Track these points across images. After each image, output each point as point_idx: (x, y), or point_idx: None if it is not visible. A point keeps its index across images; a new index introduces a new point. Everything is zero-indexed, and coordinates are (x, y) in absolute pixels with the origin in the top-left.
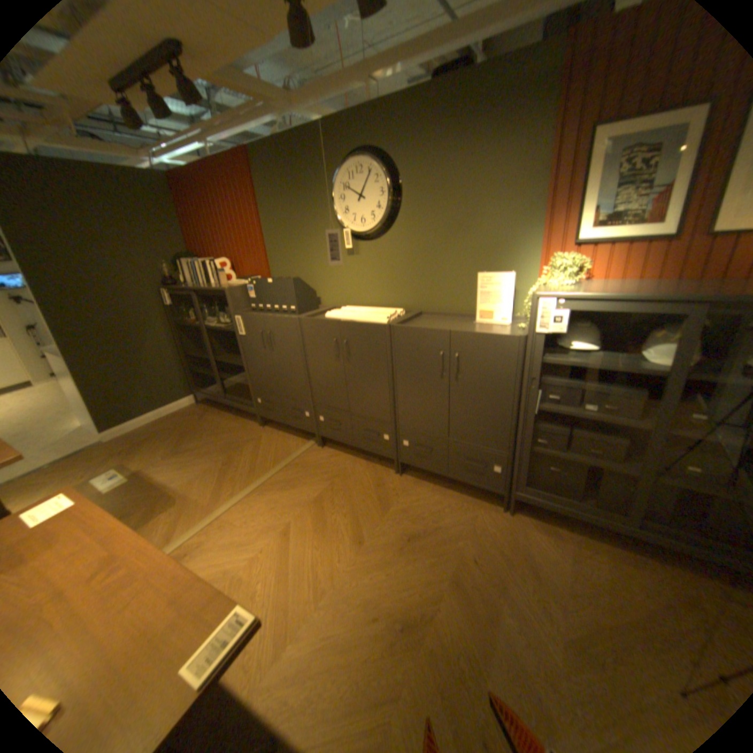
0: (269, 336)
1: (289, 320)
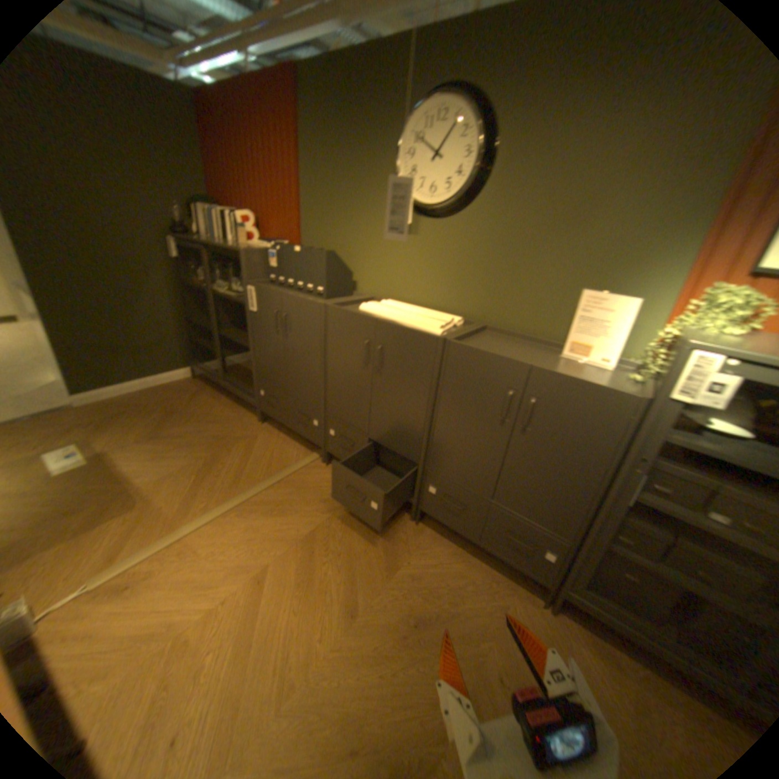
0: (286, 318)
1: (313, 303)
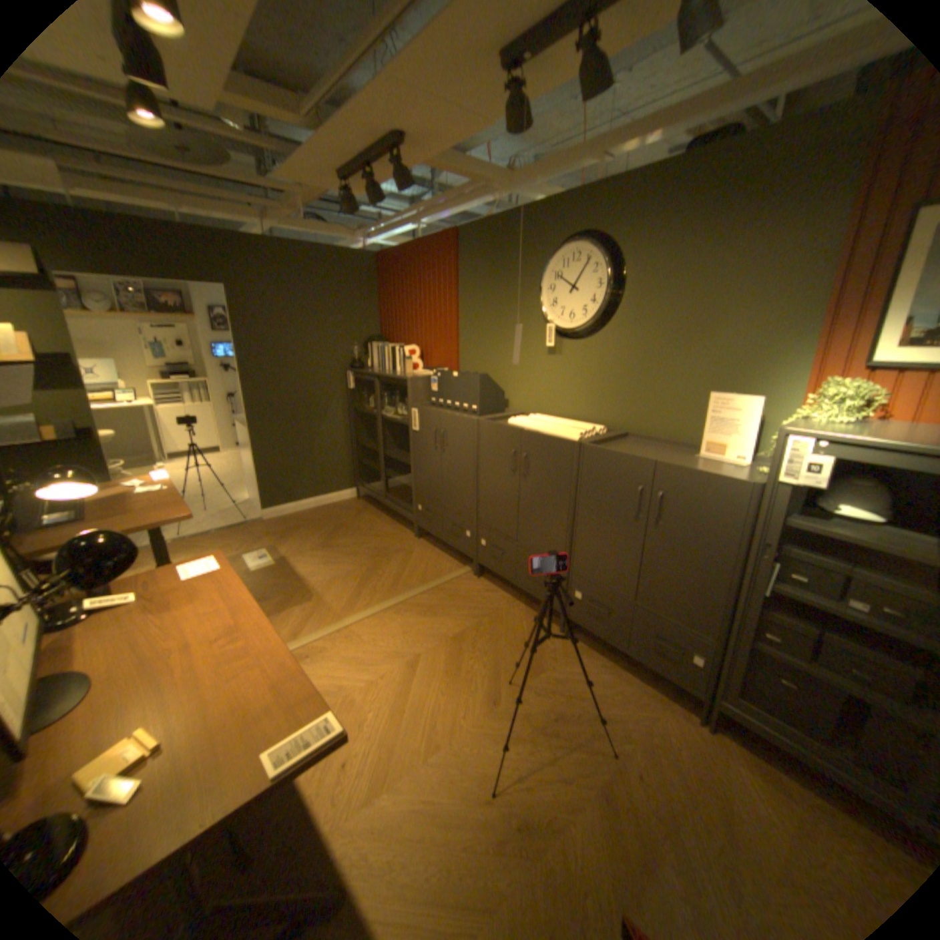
0: (444, 435)
1: (468, 420)
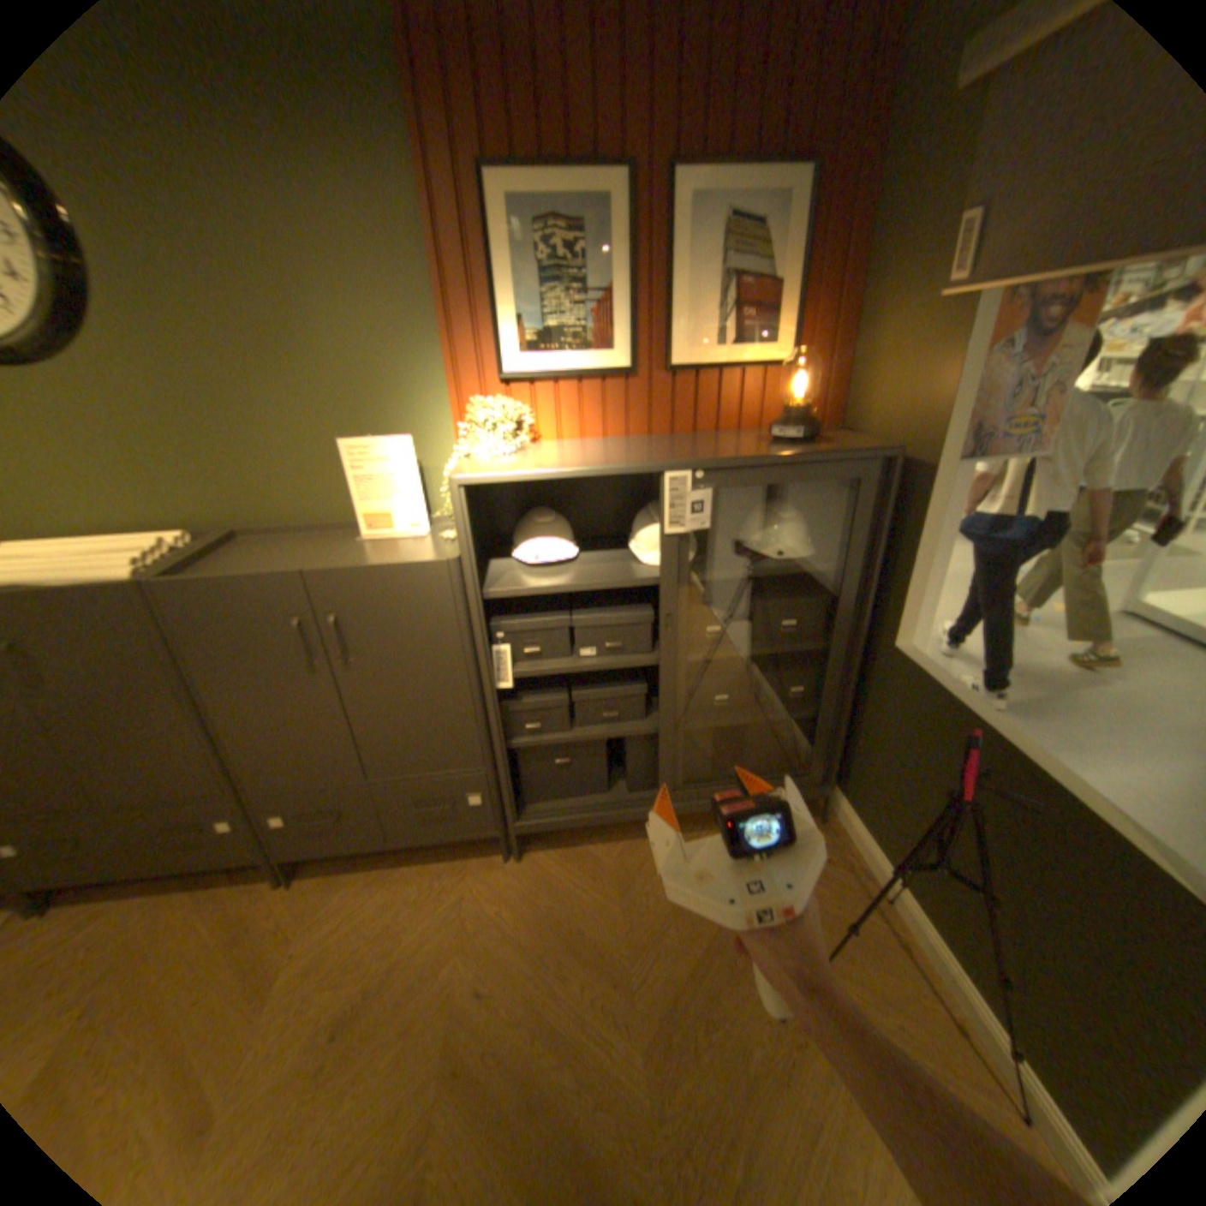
0: None
1: None
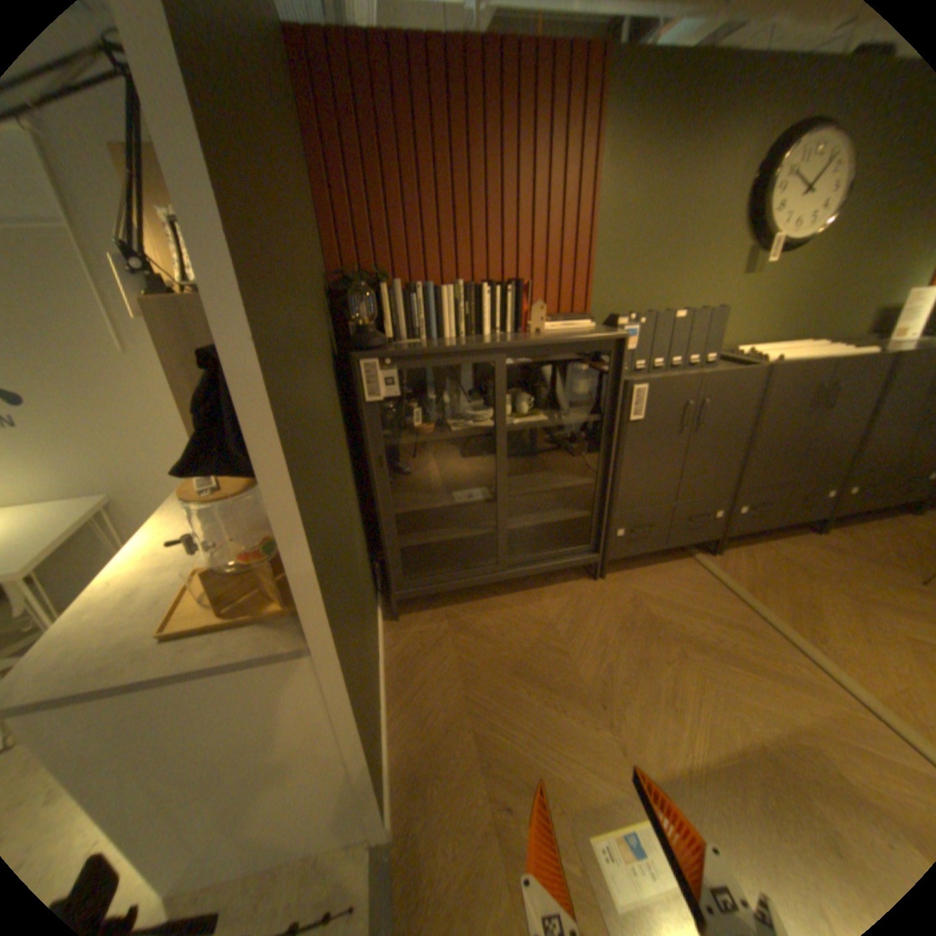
0: (704, 406)
1: (756, 371)
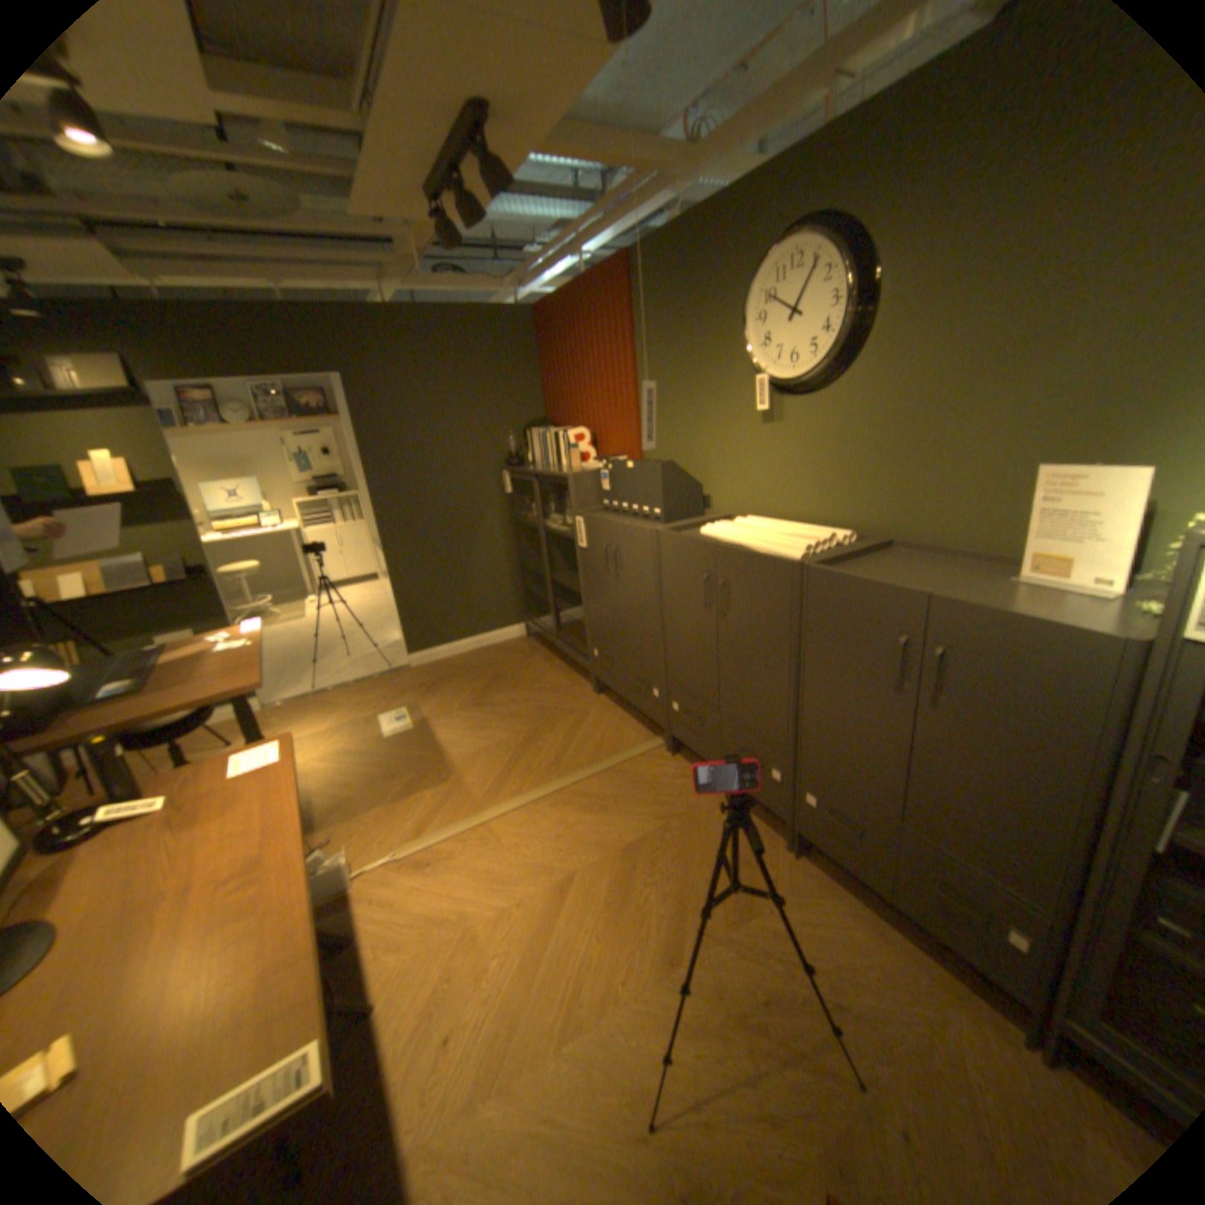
0: (616, 553)
1: (644, 532)
